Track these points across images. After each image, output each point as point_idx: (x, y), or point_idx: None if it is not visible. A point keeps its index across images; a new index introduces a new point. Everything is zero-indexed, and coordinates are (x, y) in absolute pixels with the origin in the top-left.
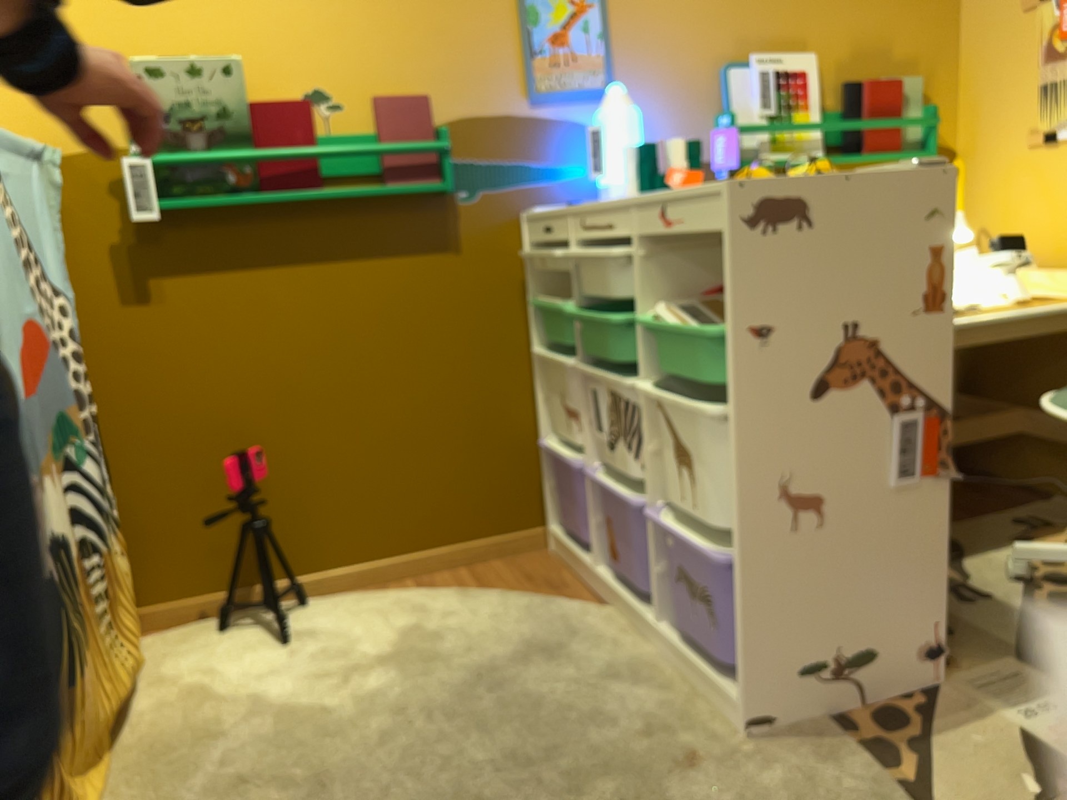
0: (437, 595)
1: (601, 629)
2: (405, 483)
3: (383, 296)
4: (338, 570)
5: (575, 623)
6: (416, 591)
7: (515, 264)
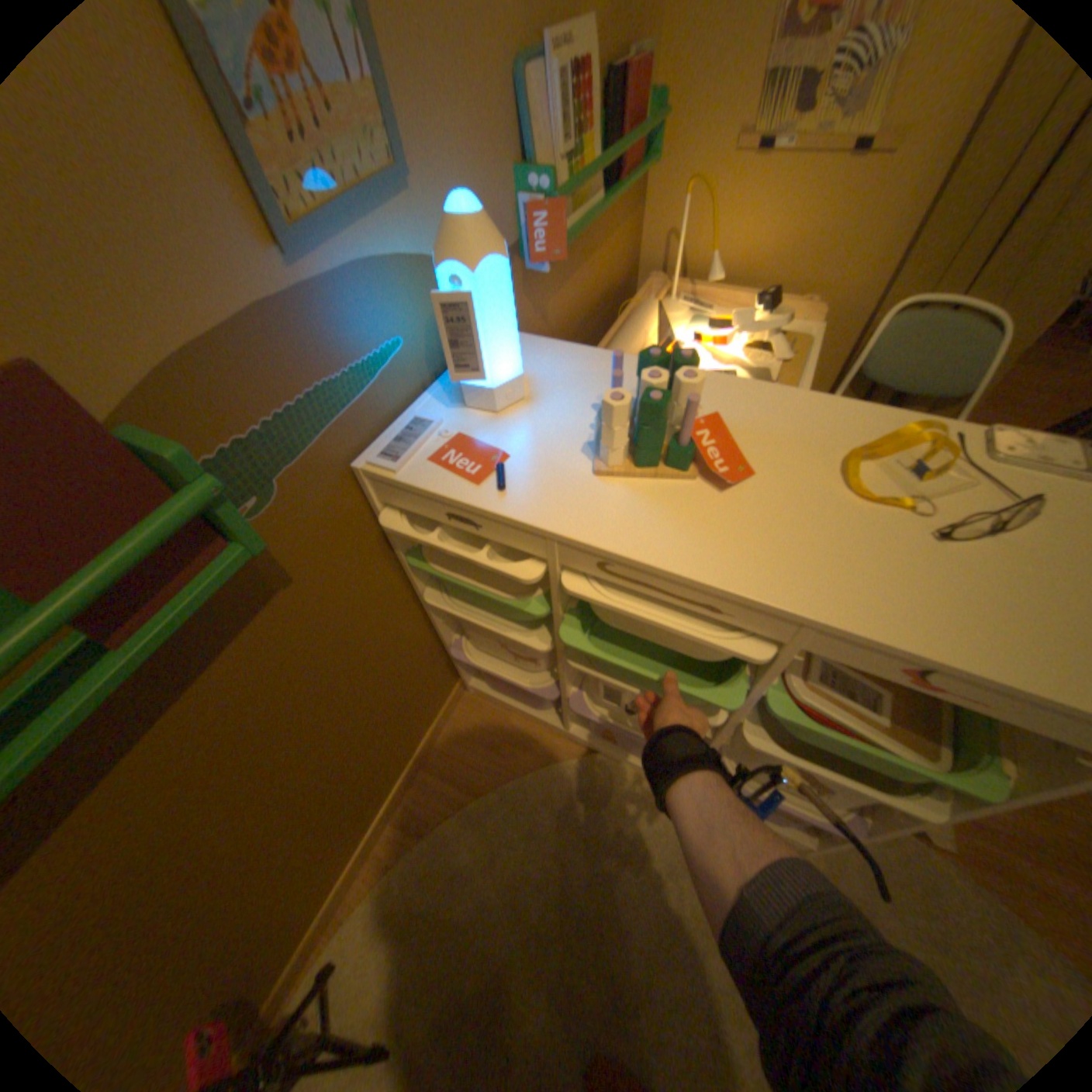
0: (450, 841)
1: (620, 787)
2: (350, 796)
3: (217, 729)
4: (327, 901)
5: (595, 793)
6: (423, 849)
7: (366, 528)
